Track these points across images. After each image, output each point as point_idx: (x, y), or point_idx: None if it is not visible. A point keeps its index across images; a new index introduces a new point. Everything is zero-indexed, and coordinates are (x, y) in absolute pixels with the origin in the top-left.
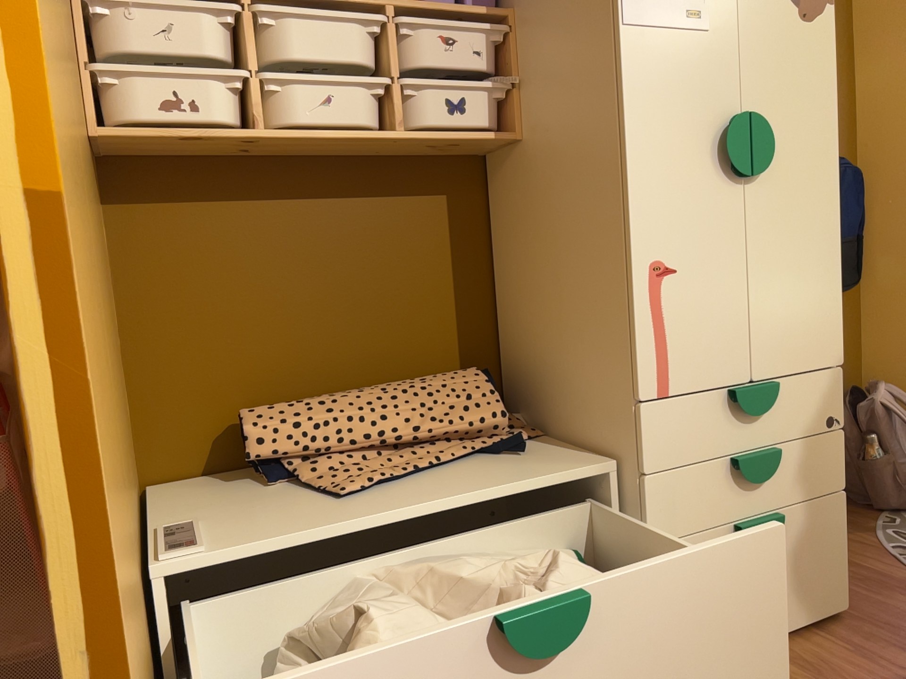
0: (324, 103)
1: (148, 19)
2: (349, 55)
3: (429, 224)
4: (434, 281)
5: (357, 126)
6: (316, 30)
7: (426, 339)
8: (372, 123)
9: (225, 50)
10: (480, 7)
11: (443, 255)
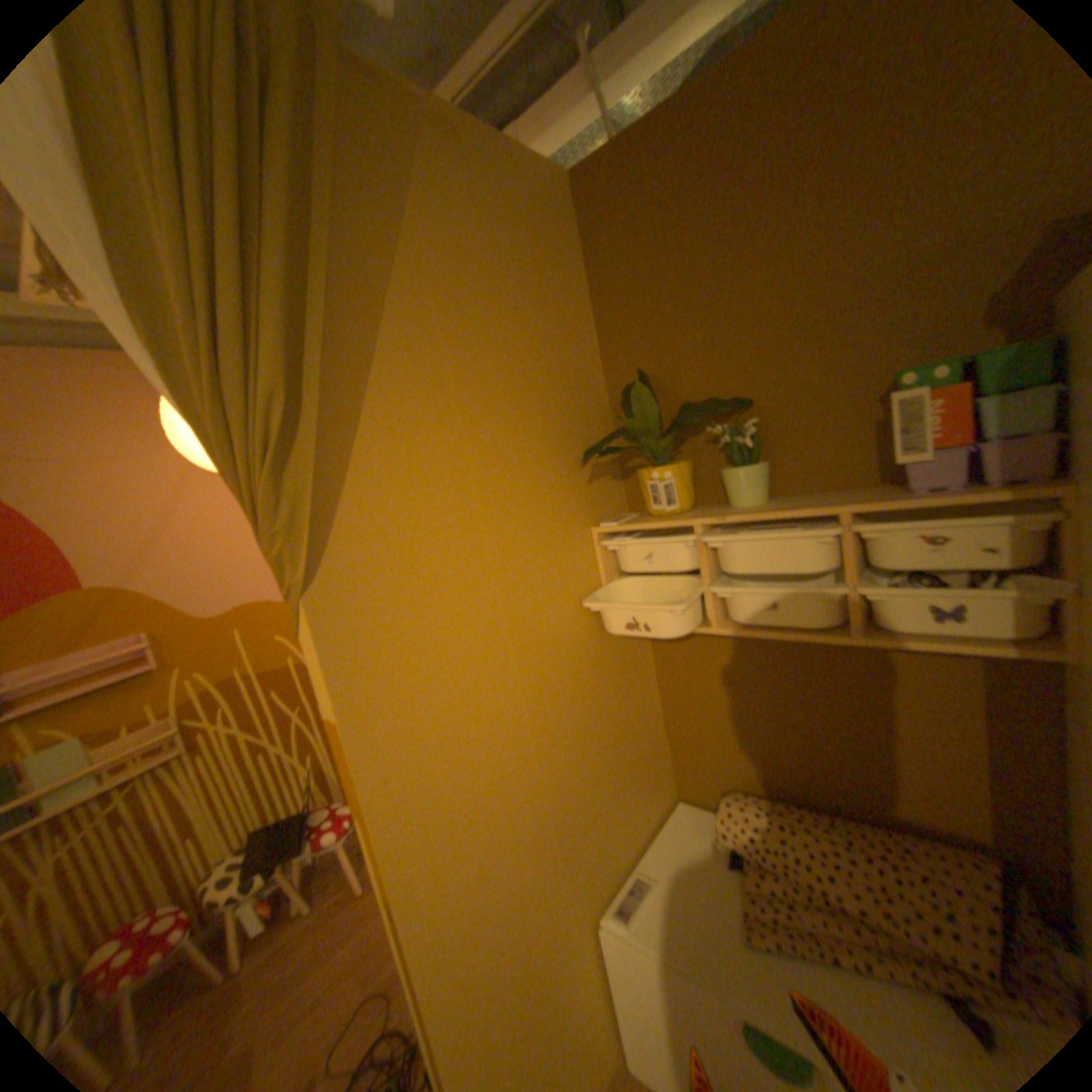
0: (768, 608)
1: (634, 551)
2: (797, 563)
3: (949, 687)
4: (953, 746)
5: (804, 629)
6: (760, 545)
7: (937, 799)
8: (824, 624)
9: (688, 564)
10: (1000, 490)
11: (971, 723)
